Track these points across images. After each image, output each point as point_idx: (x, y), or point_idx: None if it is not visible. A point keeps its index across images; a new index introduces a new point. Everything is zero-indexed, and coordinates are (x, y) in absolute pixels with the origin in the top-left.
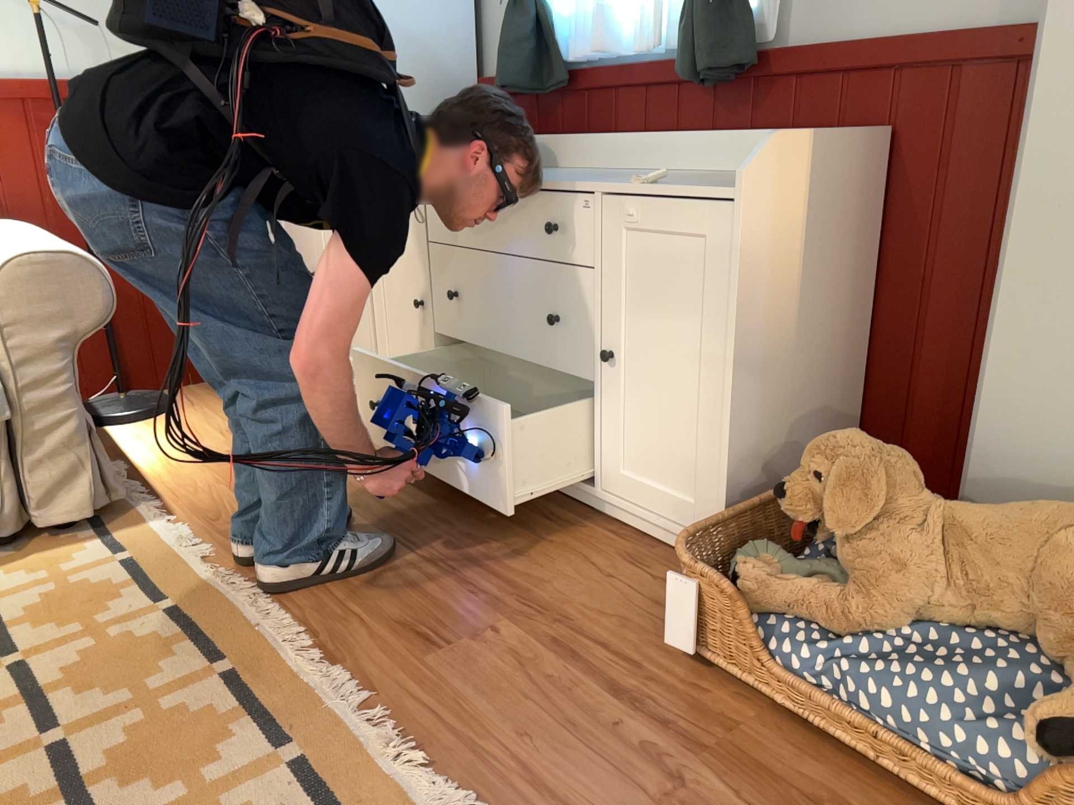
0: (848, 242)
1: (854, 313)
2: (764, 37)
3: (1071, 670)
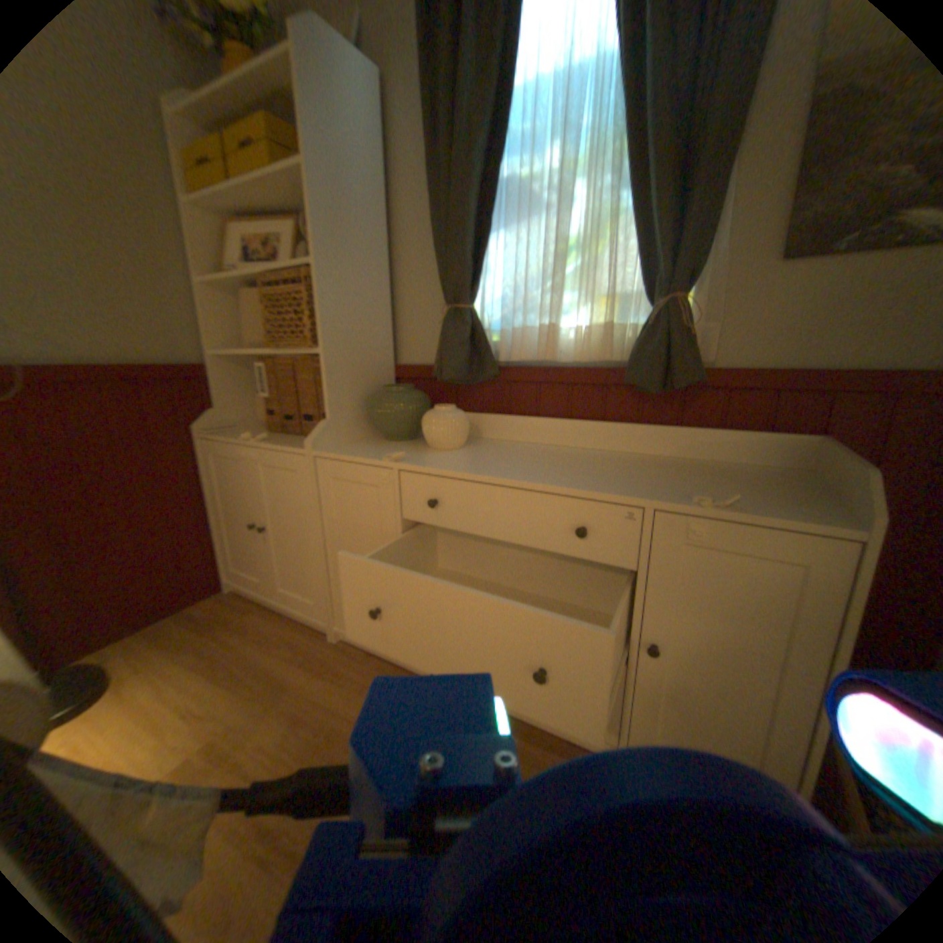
0: None
1: None
2: (704, 356)
3: None
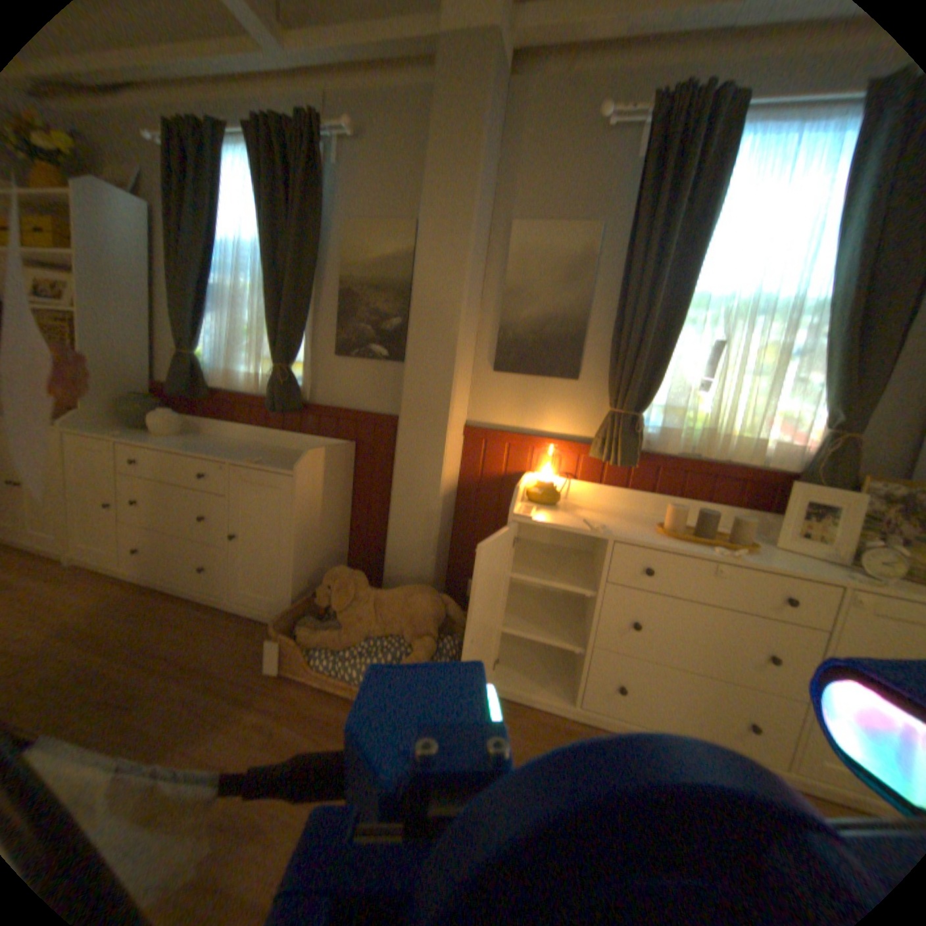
0: (342, 486)
1: (346, 512)
2: (308, 398)
3: (414, 646)
